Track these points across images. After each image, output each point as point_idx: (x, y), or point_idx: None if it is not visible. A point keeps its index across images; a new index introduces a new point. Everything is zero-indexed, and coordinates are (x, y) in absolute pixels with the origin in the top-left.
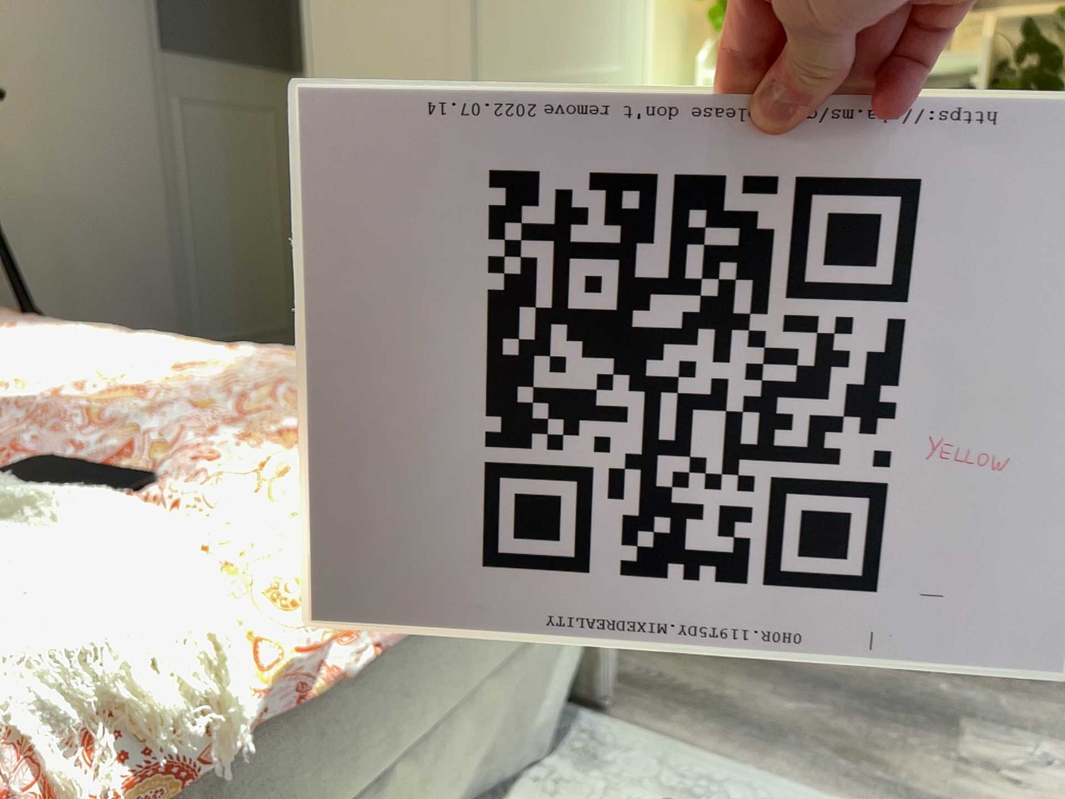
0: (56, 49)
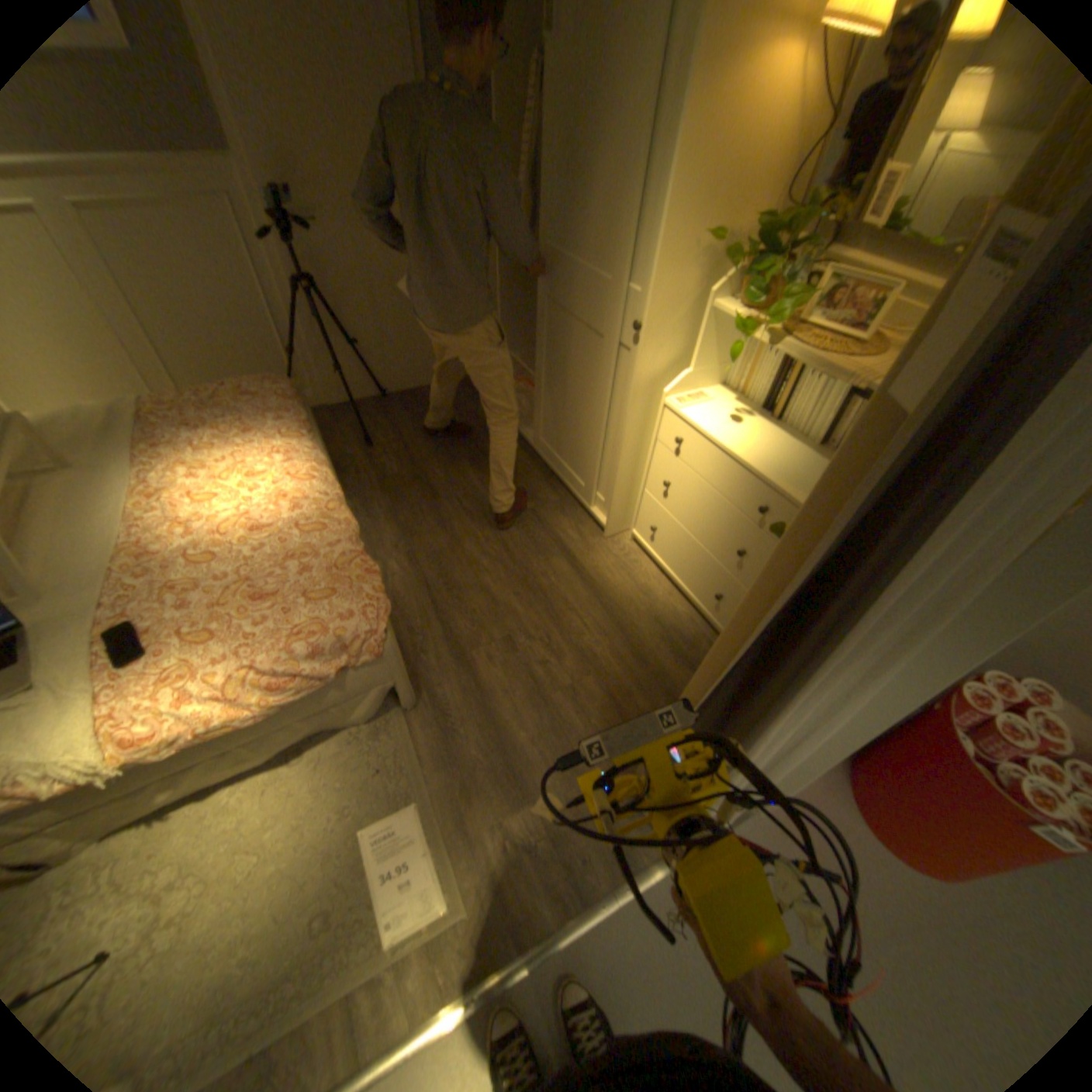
0: (358, 163)
